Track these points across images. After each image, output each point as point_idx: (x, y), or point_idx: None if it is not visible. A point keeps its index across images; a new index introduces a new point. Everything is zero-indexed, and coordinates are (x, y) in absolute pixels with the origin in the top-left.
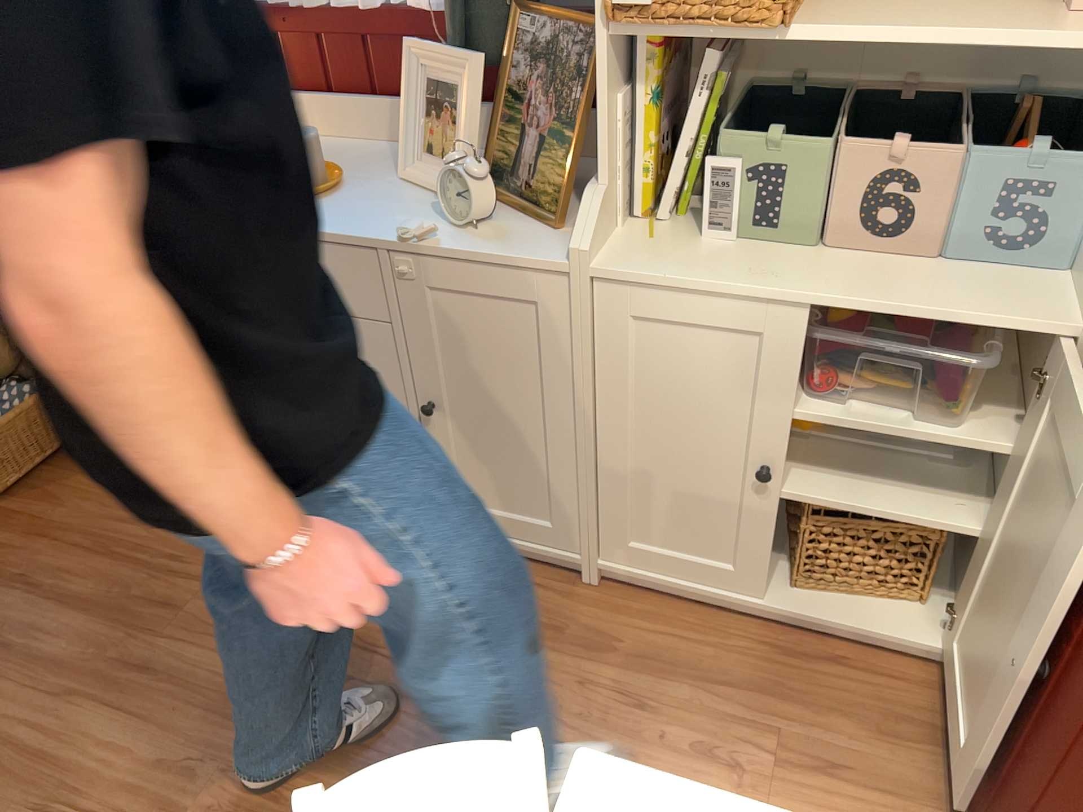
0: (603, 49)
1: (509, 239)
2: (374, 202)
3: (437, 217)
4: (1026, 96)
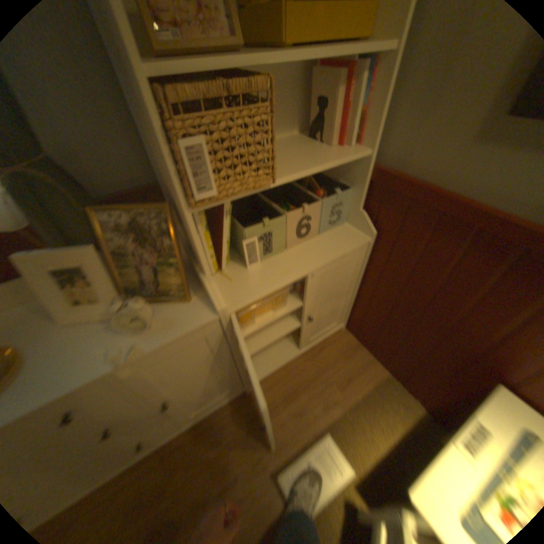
0: (189, 221)
1: (175, 322)
2: (65, 350)
3: (120, 334)
4: None
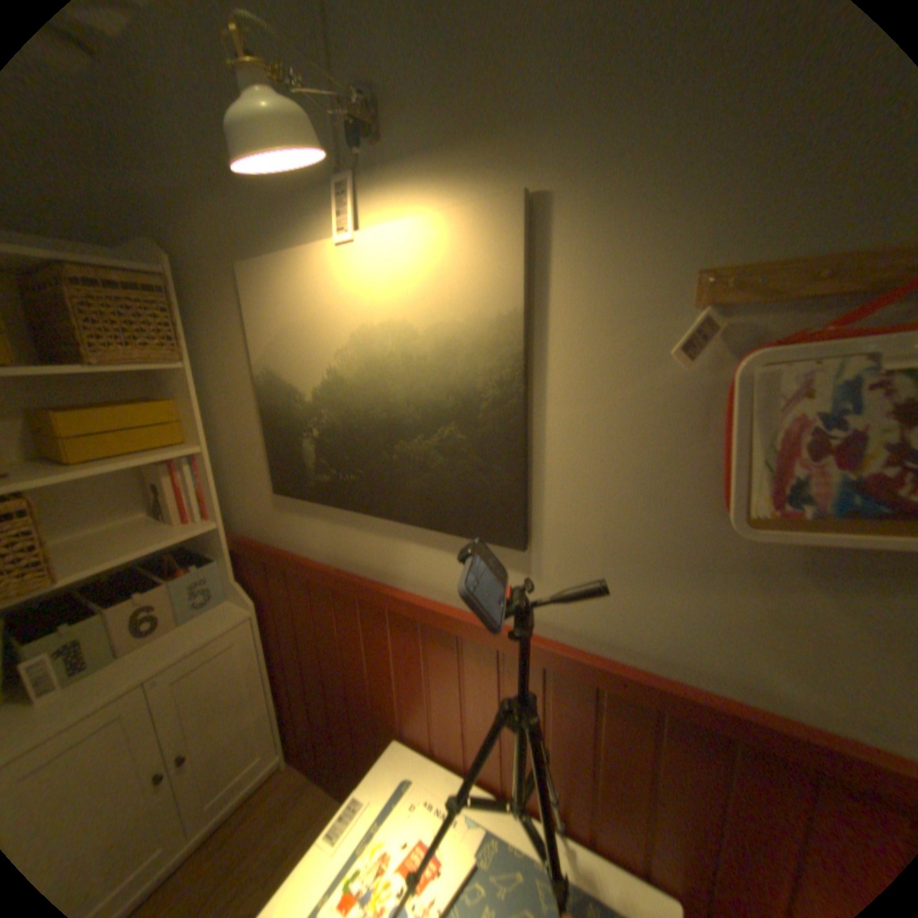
0: None
1: None
2: None
3: None
4: (159, 557)
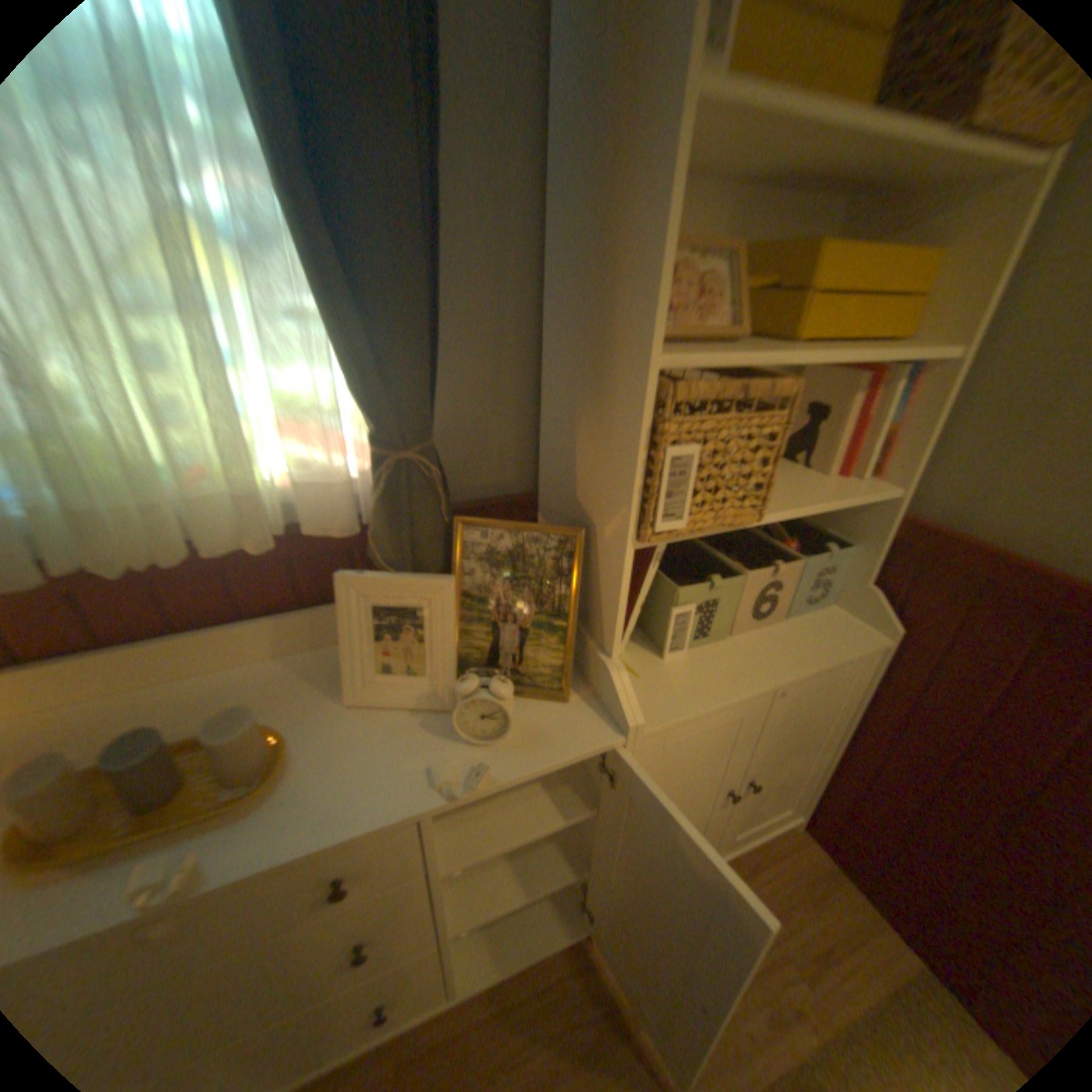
0: (622, 563)
1: (545, 739)
2: (352, 756)
3: (447, 743)
4: None
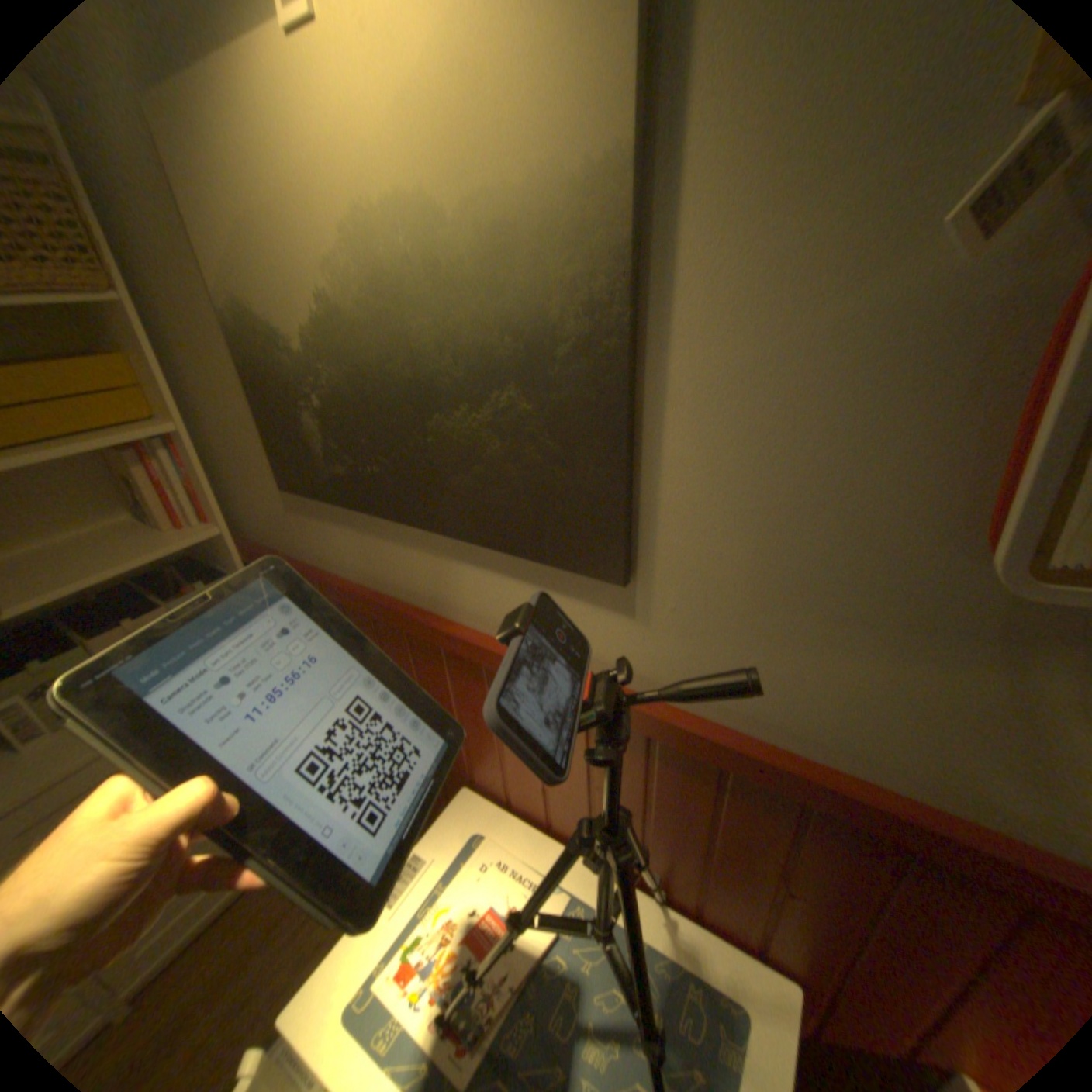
0: None
1: None
2: None
3: None
4: (161, 569)
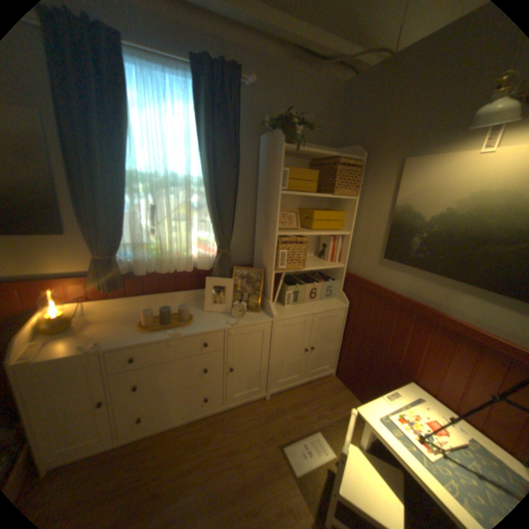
0: (271, 276)
1: (253, 319)
2: (207, 320)
3: (229, 319)
4: (312, 273)
